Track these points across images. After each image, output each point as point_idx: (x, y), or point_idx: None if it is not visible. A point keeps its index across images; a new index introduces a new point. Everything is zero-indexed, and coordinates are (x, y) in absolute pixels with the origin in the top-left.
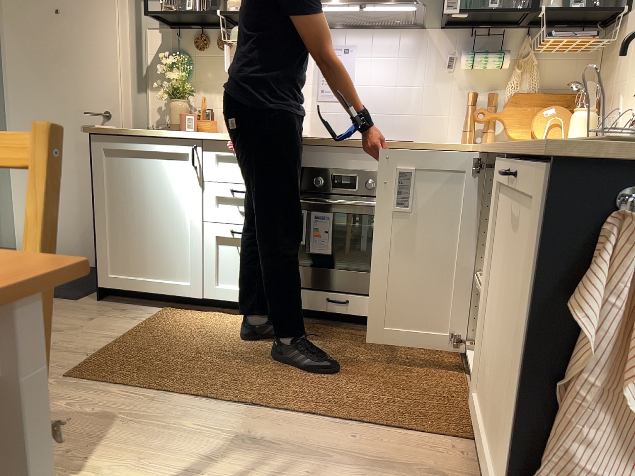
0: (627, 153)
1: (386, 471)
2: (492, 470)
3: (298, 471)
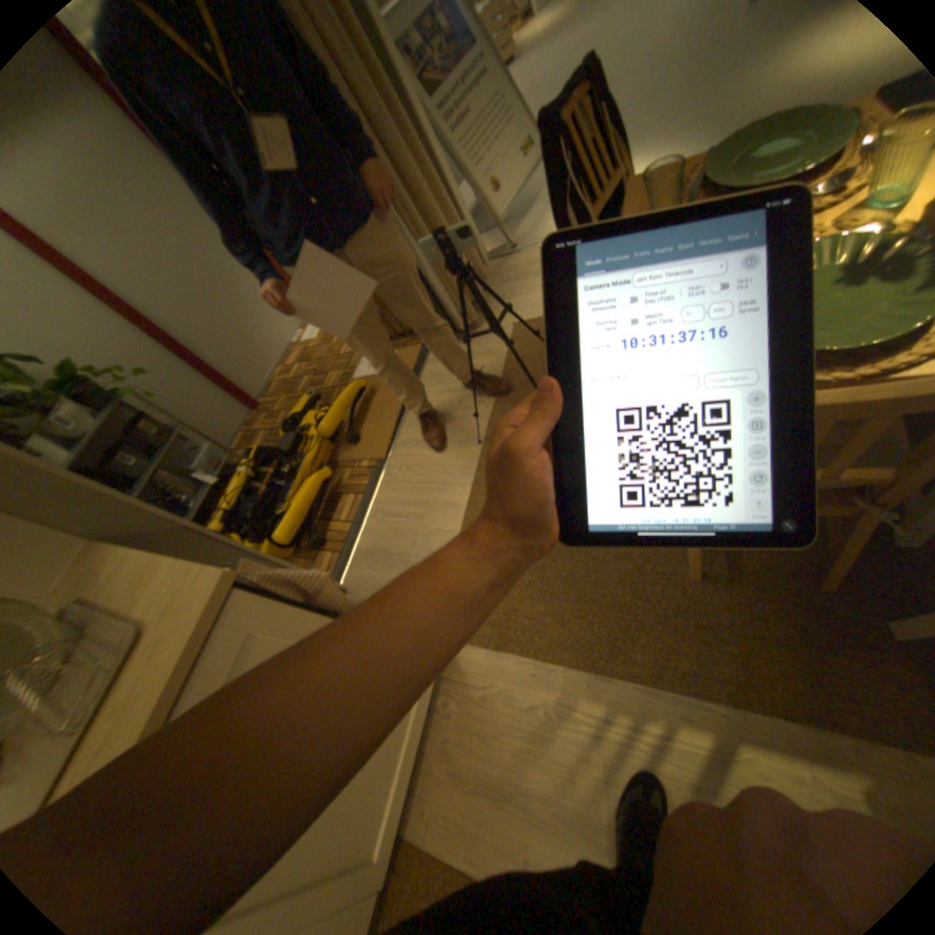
0: (192, 569)
1: (504, 783)
2: (418, 710)
3: (591, 789)
